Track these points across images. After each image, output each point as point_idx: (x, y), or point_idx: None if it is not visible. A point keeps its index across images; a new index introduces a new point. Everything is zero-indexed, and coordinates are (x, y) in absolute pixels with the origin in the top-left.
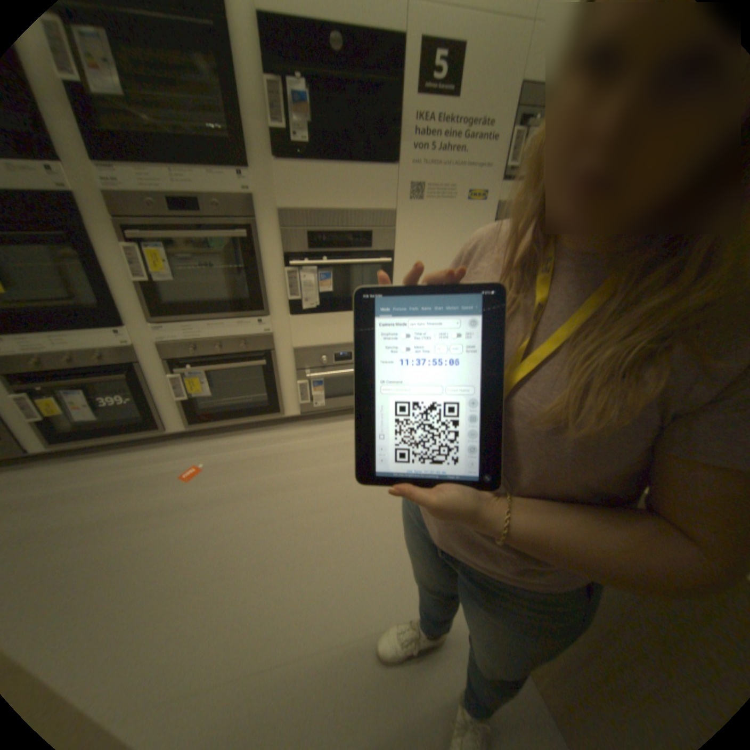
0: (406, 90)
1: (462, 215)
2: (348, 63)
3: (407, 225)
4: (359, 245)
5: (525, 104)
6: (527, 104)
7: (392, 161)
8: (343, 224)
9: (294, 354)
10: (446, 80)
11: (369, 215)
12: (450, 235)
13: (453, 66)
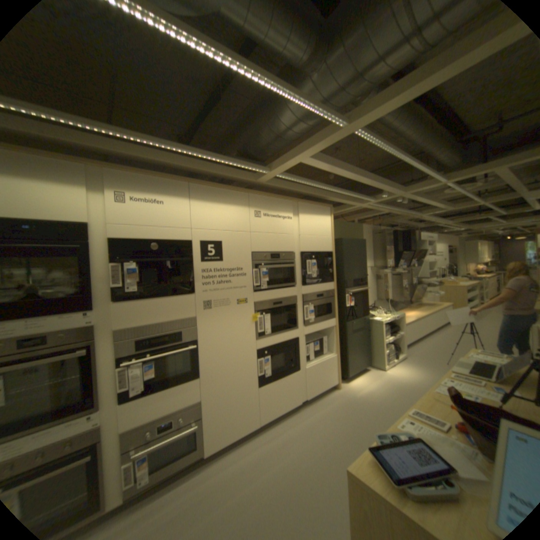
0: (195, 262)
1: (236, 312)
2: (162, 254)
3: (204, 324)
4: (174, 342)
5: (255, 261)
6: (256, 260)
7: (191, 293)
8: (162, 331)
9: (120, 440)
10: (215, 256)
11: (179, 323)
12: (231, 324)
13: (217, 250)
